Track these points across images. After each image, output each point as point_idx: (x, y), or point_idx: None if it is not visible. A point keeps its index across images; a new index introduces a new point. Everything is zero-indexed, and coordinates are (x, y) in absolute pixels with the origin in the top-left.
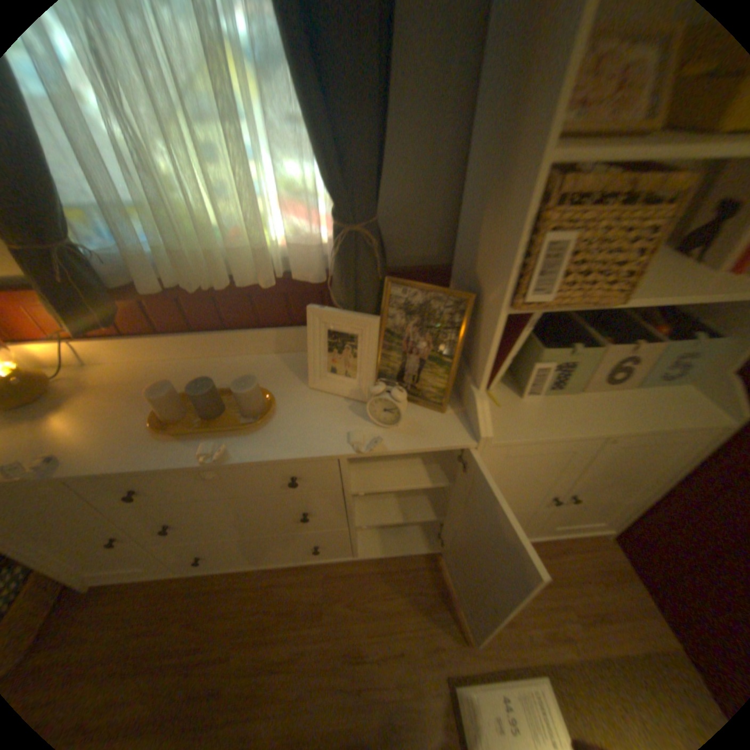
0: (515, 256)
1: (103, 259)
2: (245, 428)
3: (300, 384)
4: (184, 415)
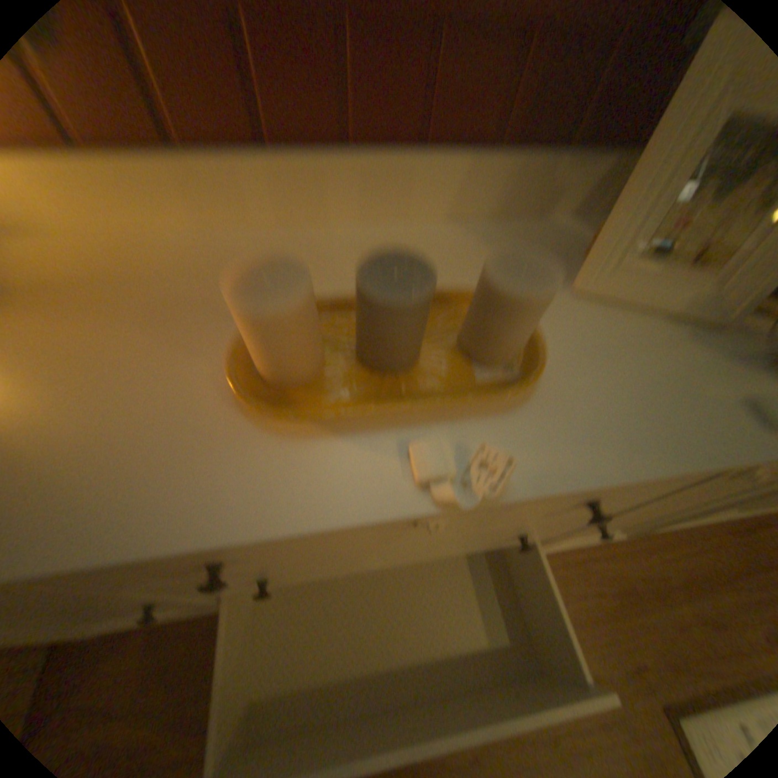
0: None
1: None
2: (495, 389)
3: None
4: (328, 355)
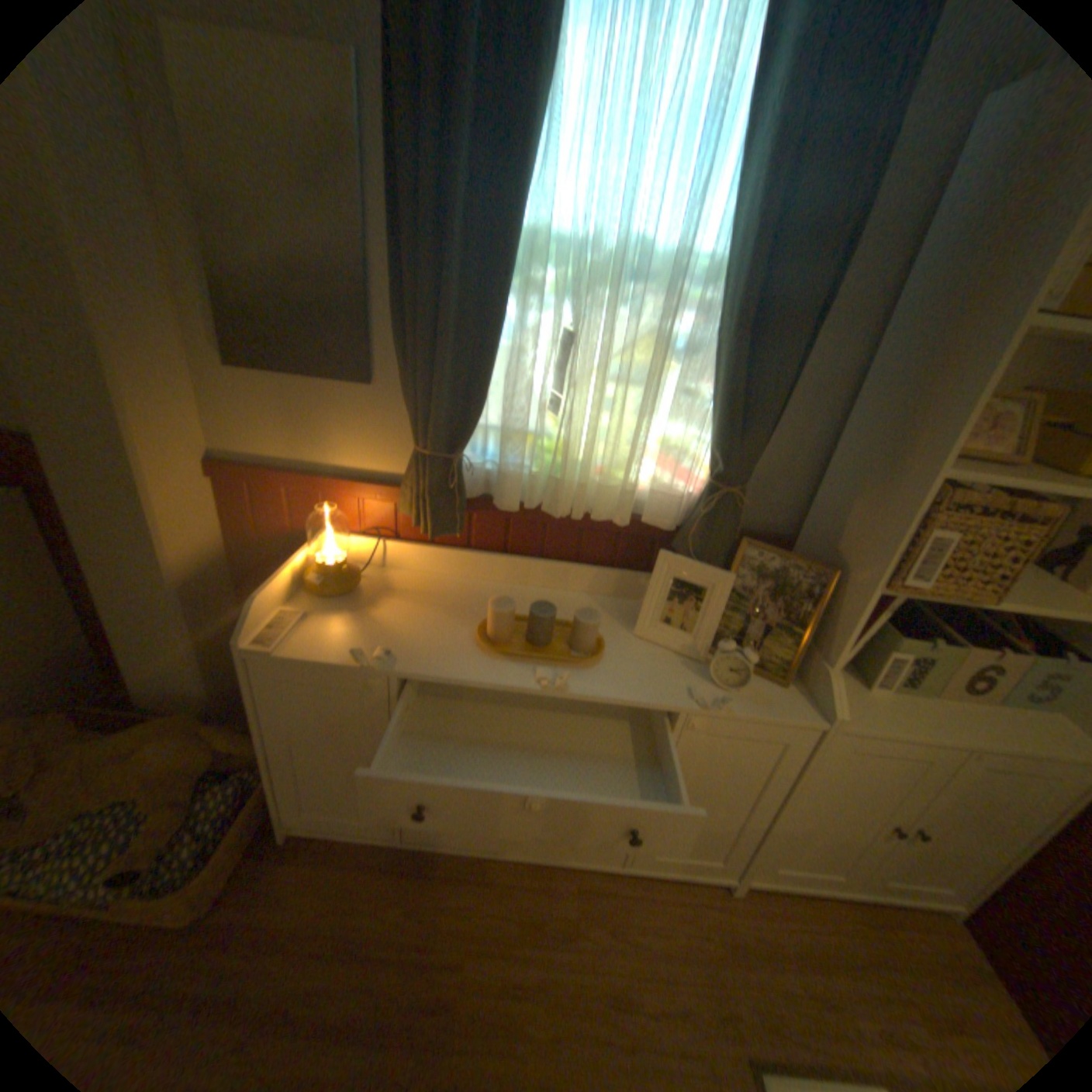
0: (900, 544)
1: (480, 473)
2: (576, 663)
3: (622, 631)
4: (513, 637)
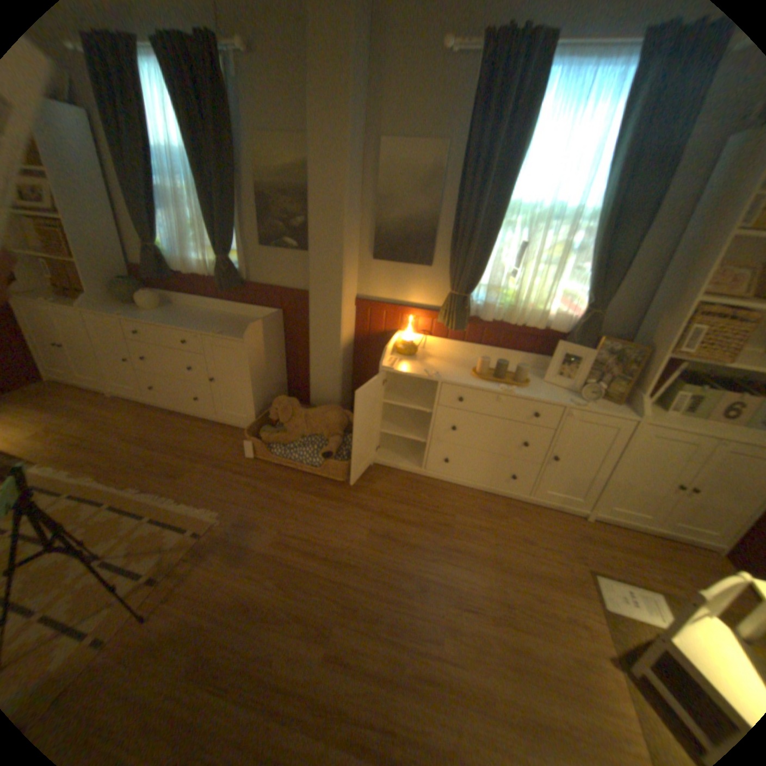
0: (677, 332)
1: (476, 304)
2: (516, 386)
3: (536, 380)
4: (487, 375)
